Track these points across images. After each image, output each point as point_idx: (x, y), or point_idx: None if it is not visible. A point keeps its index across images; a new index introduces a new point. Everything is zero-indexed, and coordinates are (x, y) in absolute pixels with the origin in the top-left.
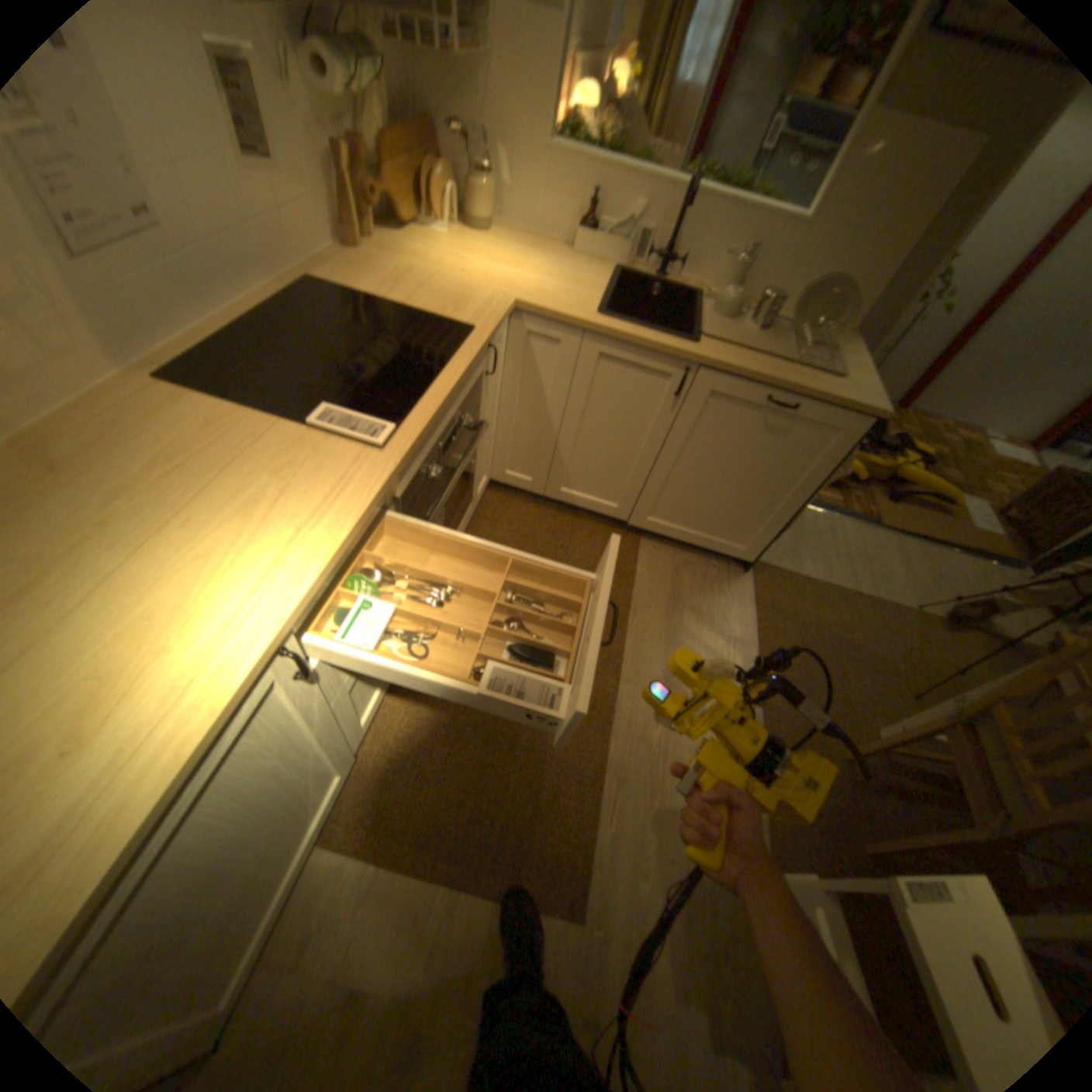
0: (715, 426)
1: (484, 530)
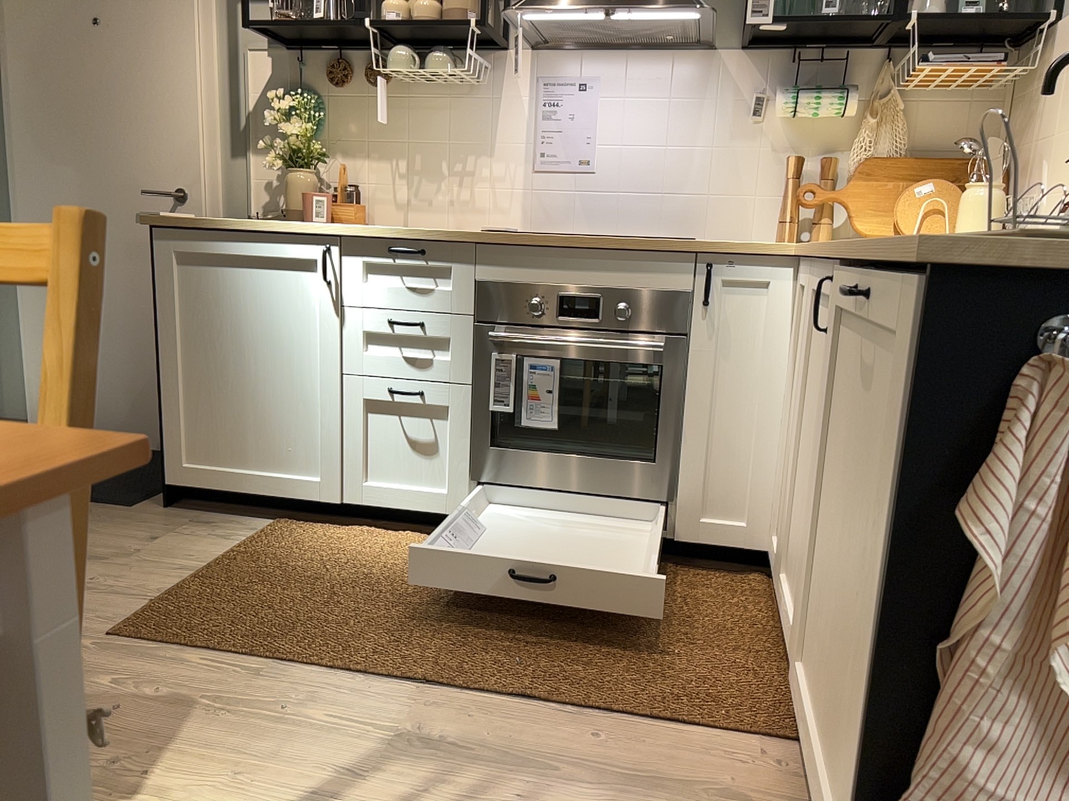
0: (851, 396)
1: (687, 583)
